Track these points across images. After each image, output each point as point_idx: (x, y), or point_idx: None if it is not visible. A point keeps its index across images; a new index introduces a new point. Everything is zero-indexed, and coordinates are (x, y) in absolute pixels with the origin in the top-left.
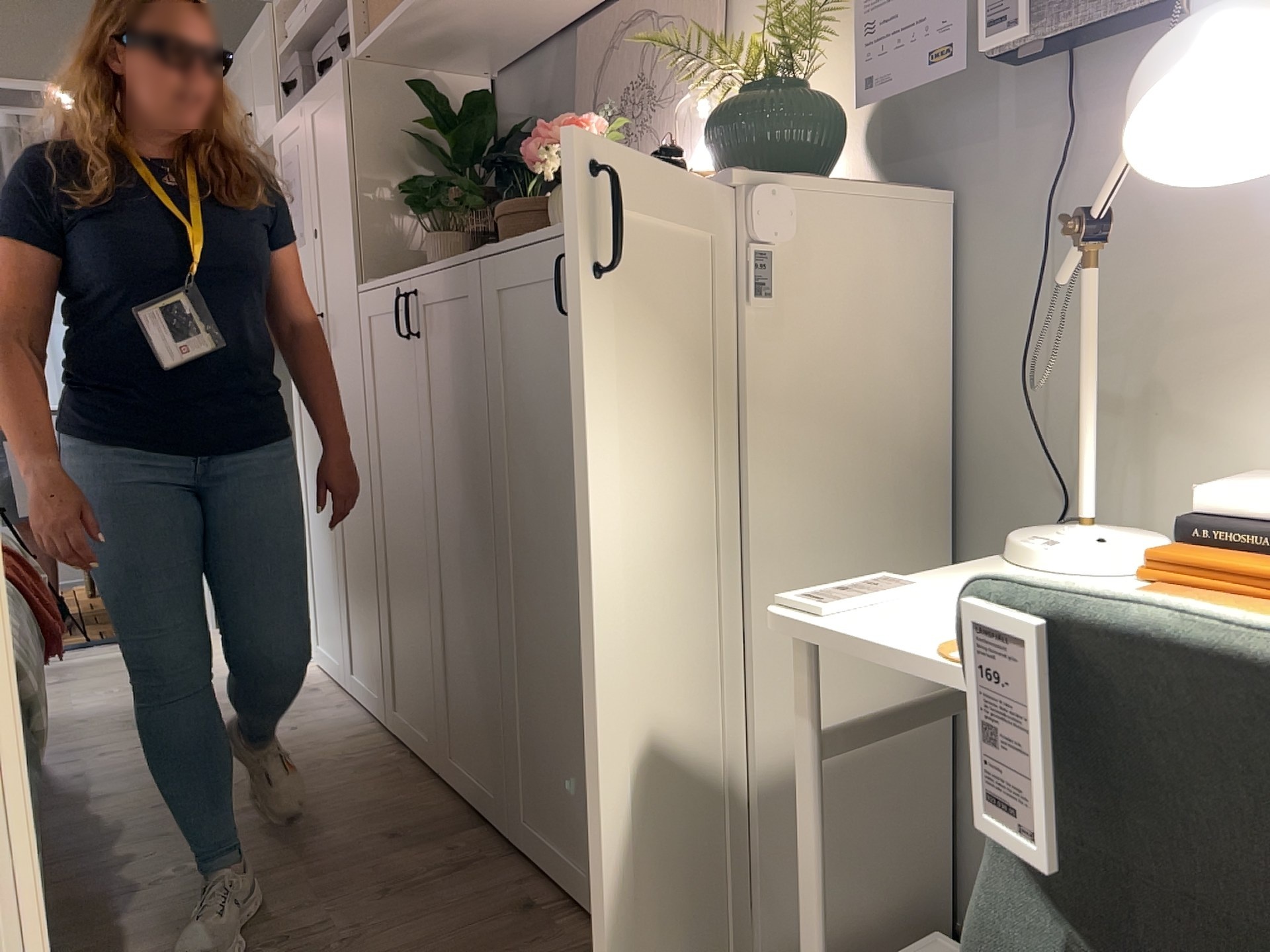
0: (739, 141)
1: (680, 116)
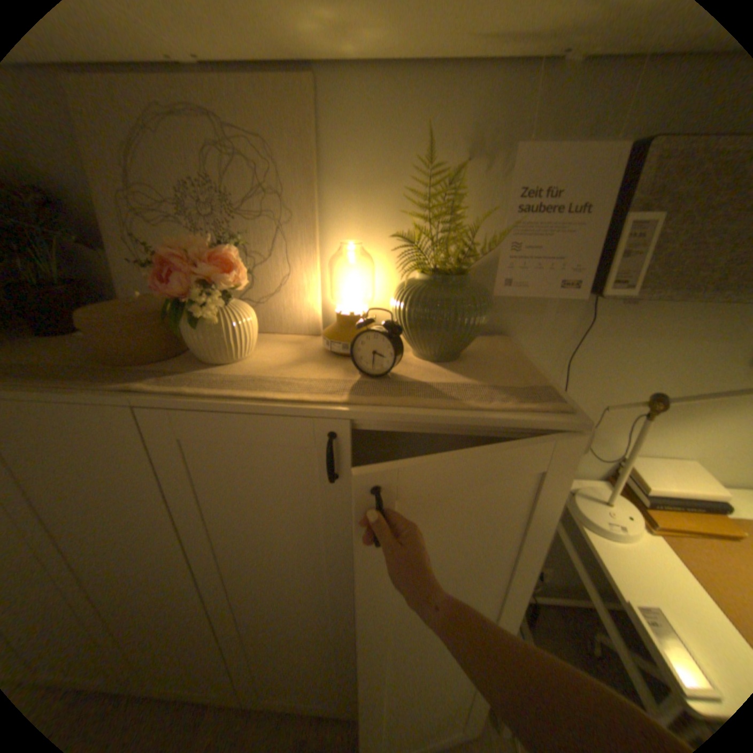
0: (458, 326)
1: (278, 233)
